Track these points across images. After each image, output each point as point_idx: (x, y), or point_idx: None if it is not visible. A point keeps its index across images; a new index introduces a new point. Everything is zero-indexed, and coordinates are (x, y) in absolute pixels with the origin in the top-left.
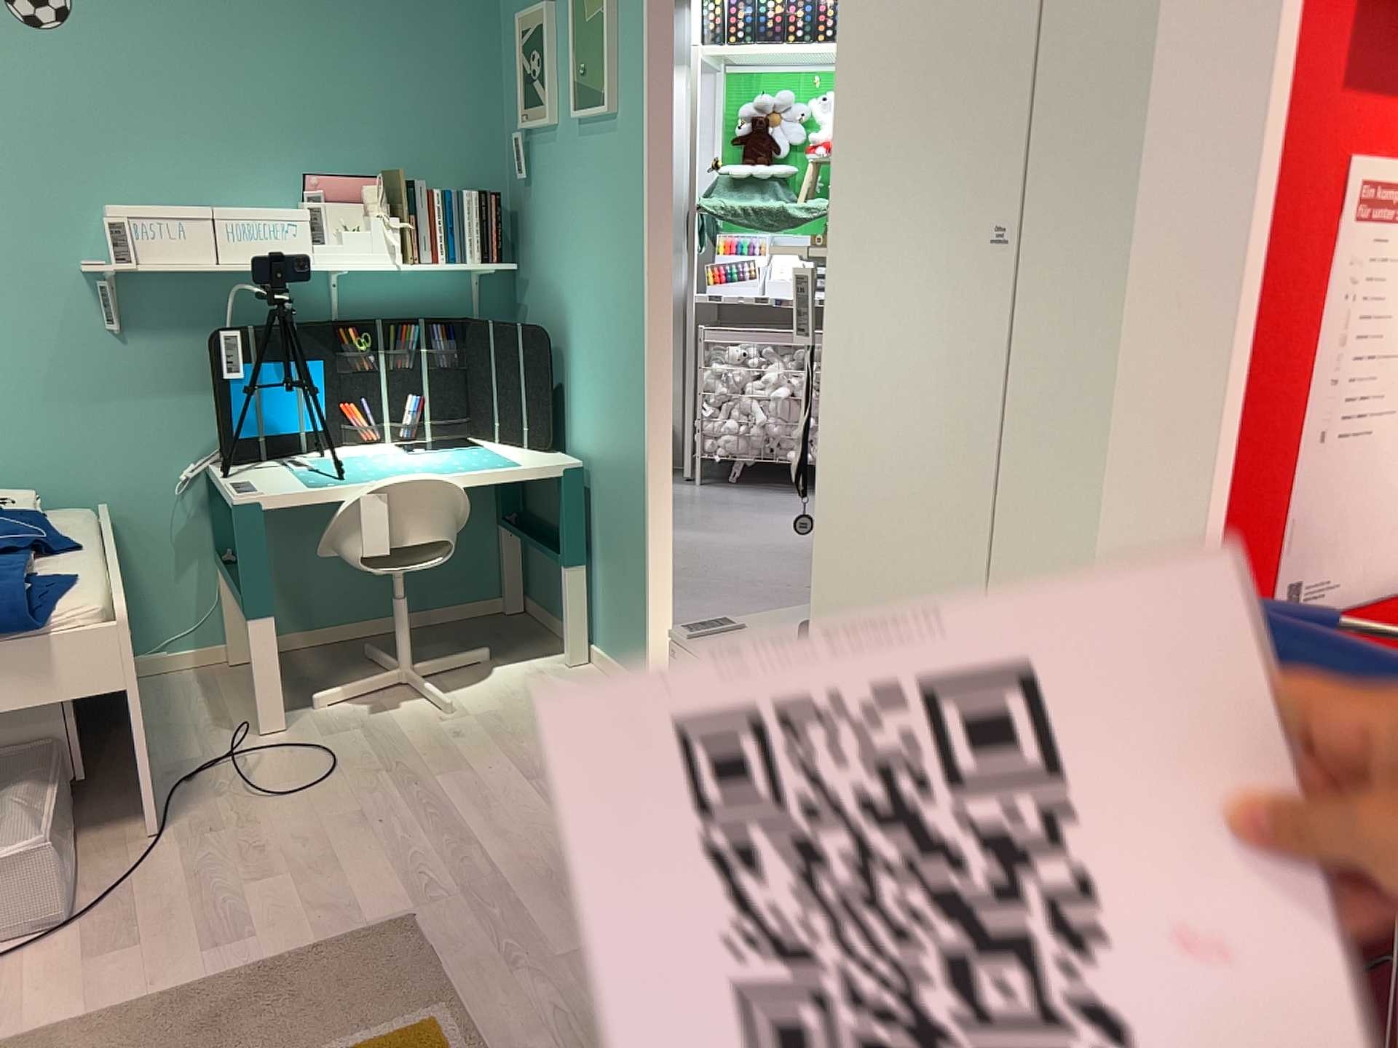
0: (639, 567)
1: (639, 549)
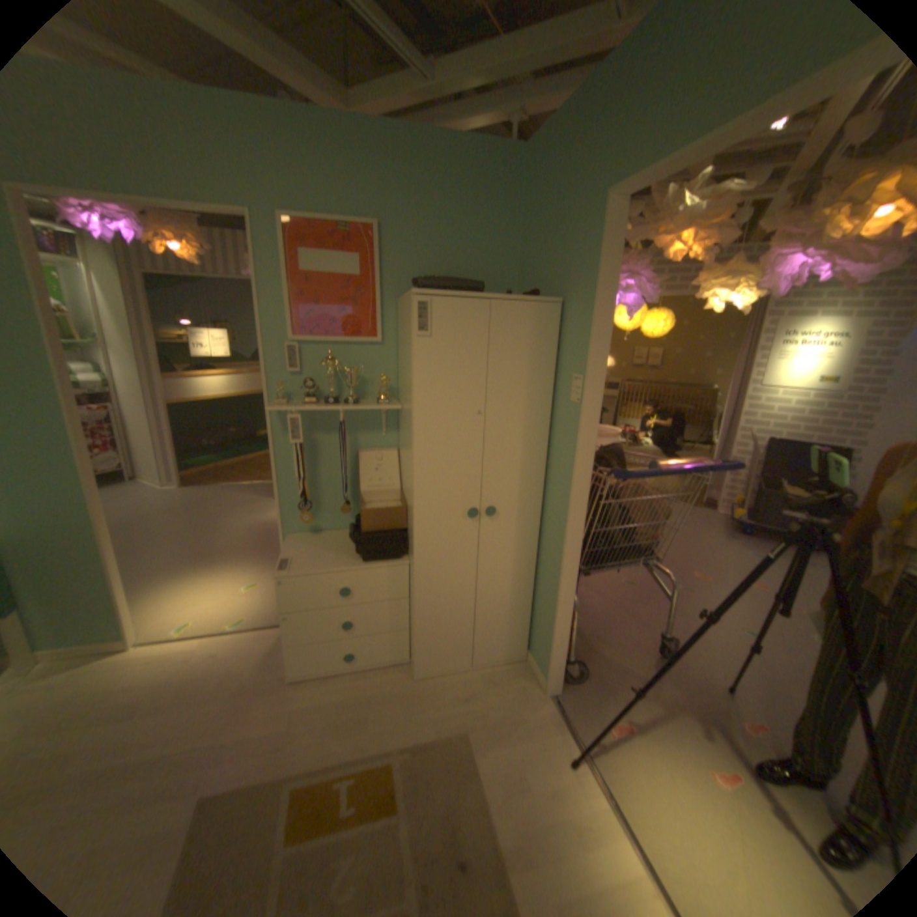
0: (96, 583)
1: (94, 574)
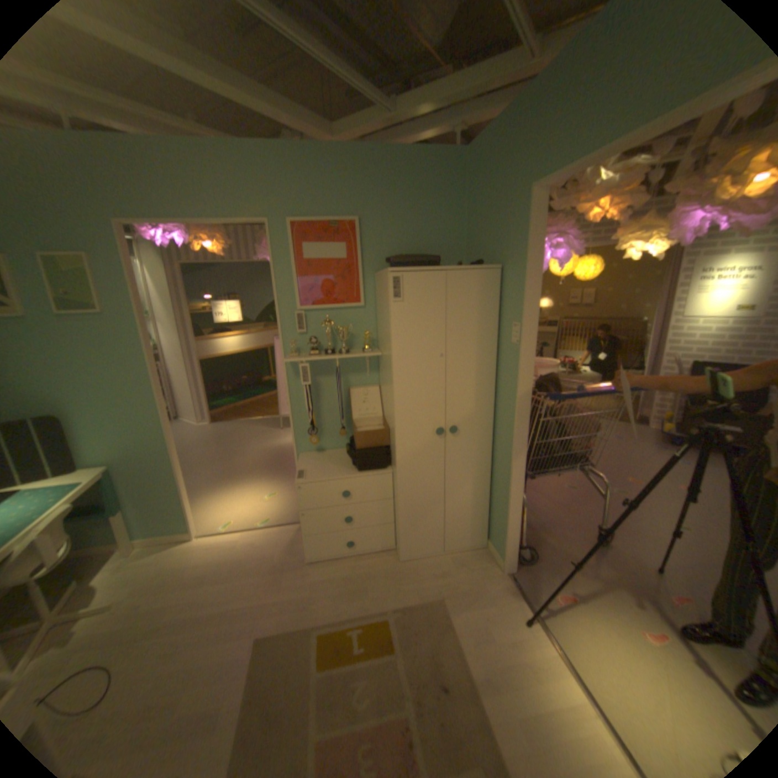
0: (170, 492)
1: (168, 485)
